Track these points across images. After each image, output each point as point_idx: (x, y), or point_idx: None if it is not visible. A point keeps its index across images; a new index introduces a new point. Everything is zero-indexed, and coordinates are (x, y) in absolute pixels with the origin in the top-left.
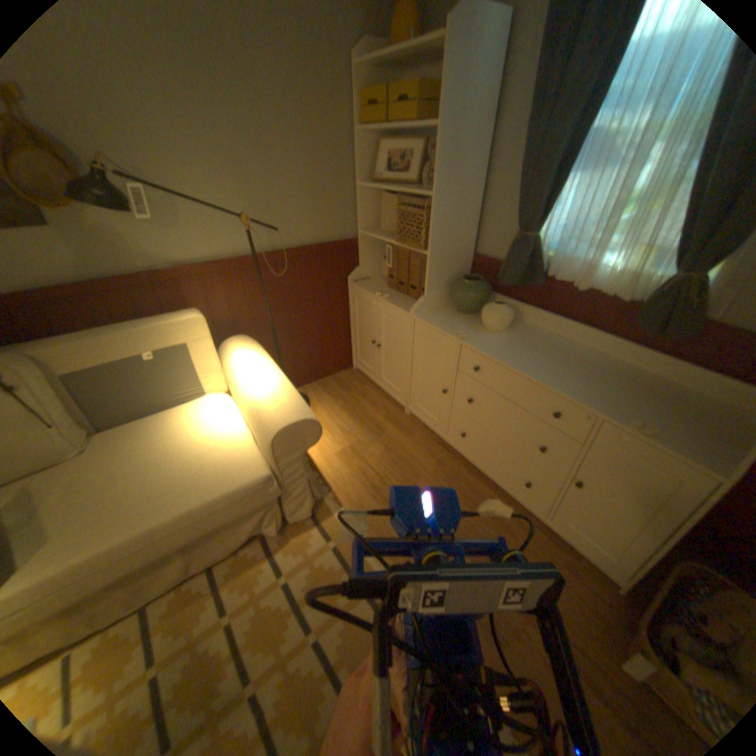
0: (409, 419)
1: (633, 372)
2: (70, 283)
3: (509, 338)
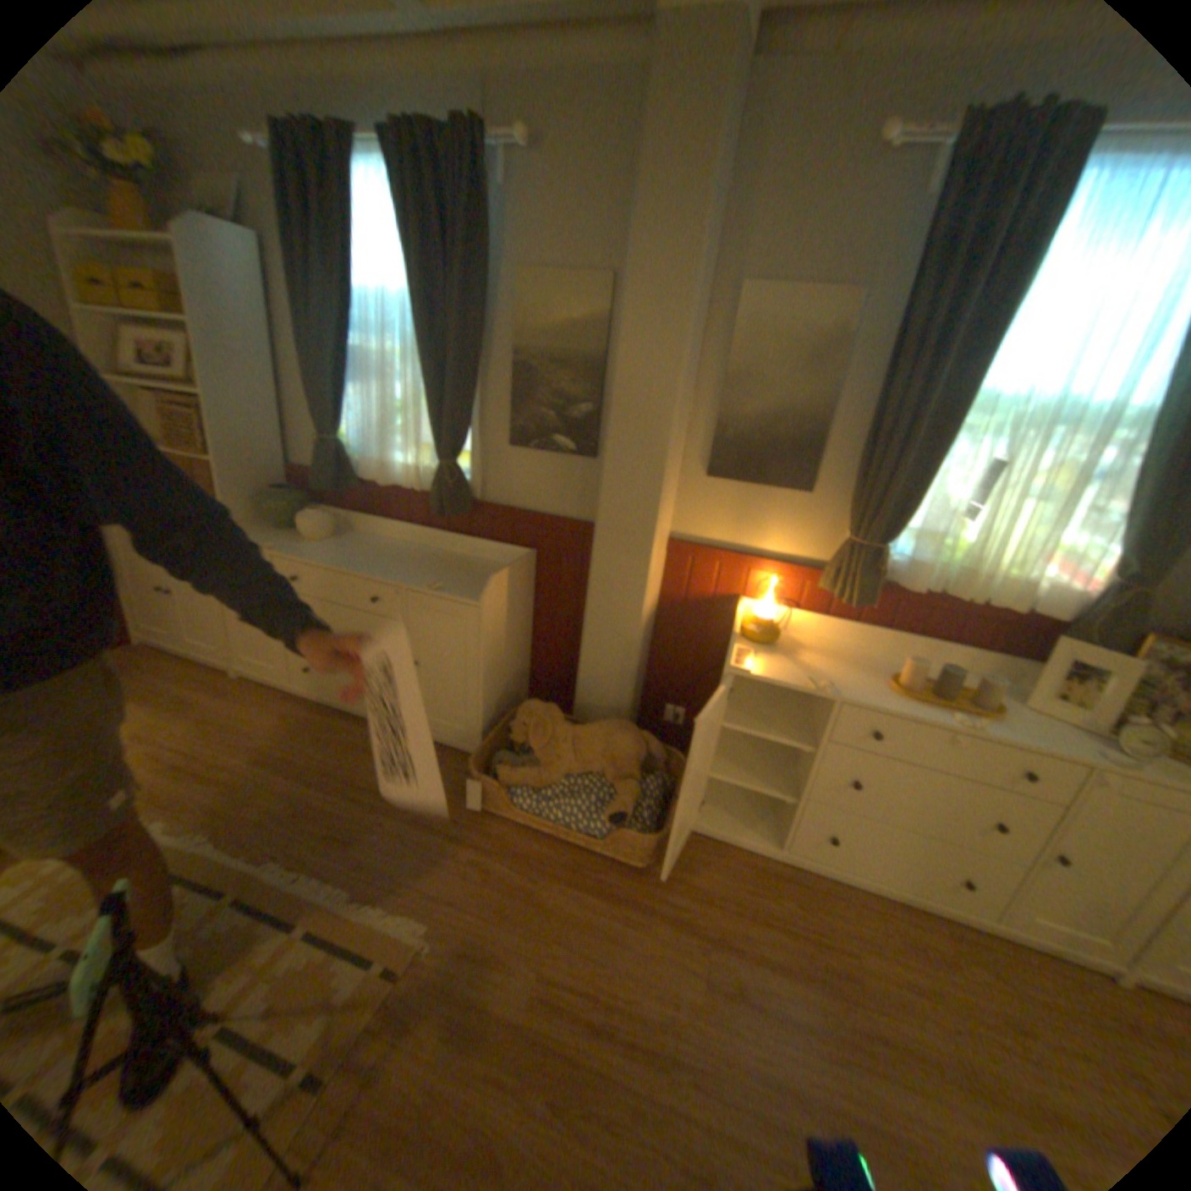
0: (237, 685)
1: (447, 557)
2: None
3: (331, 546)
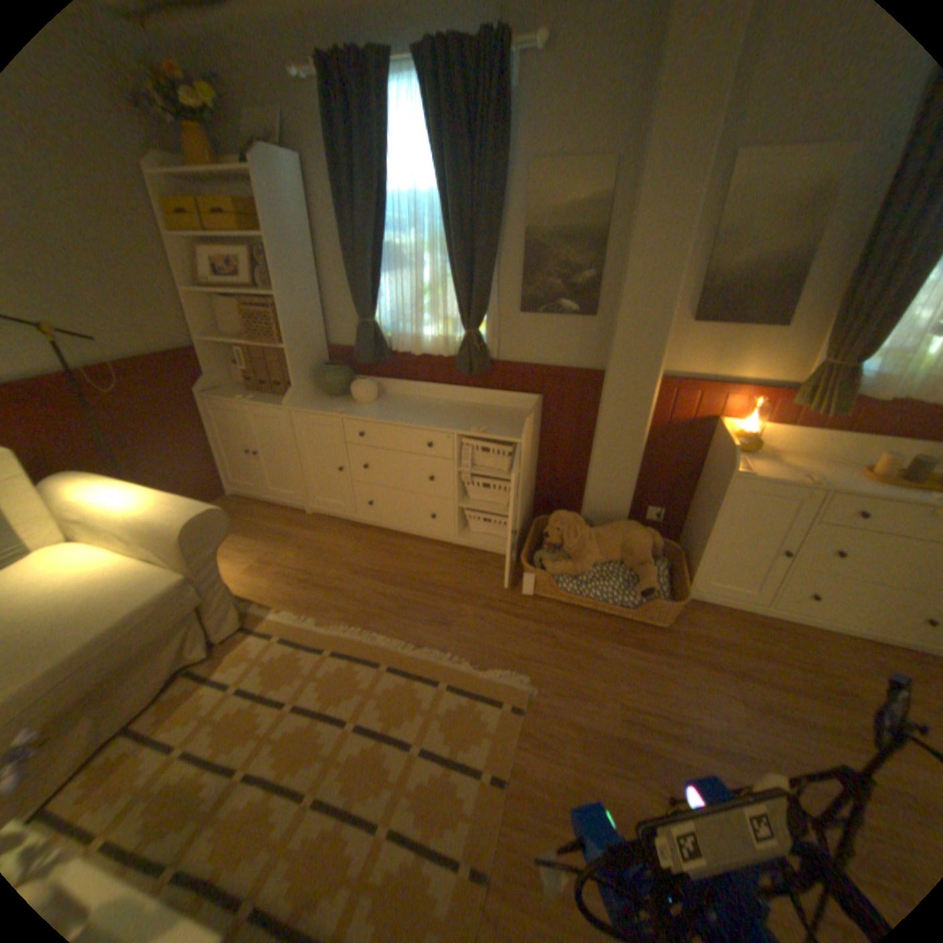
0: (313, 517)
1: (468, 406)
2: None
3: (380, 405)
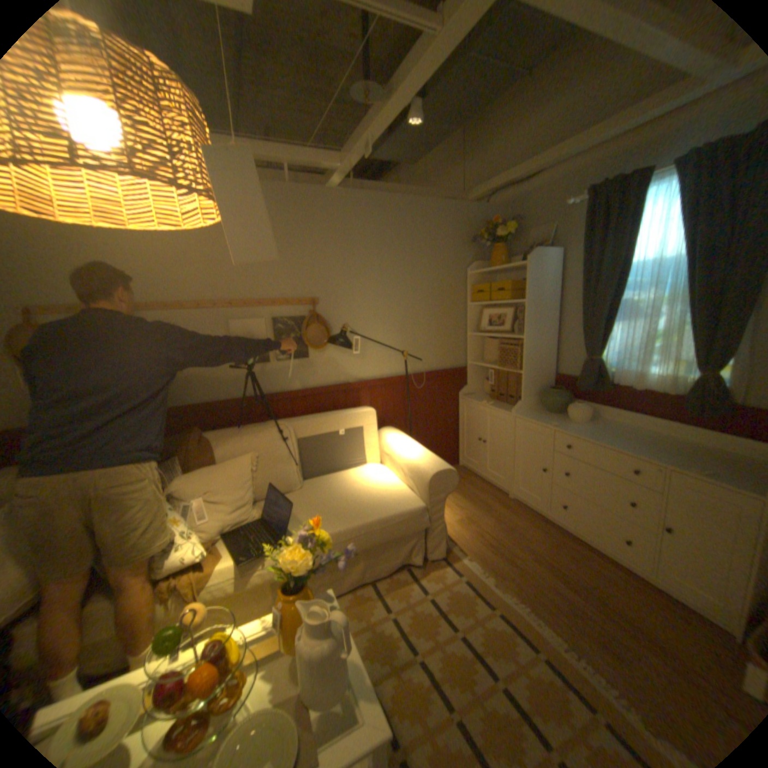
0: (513, 502)
1: (695, 446)
2: (308, 388)
3: (591, 427)
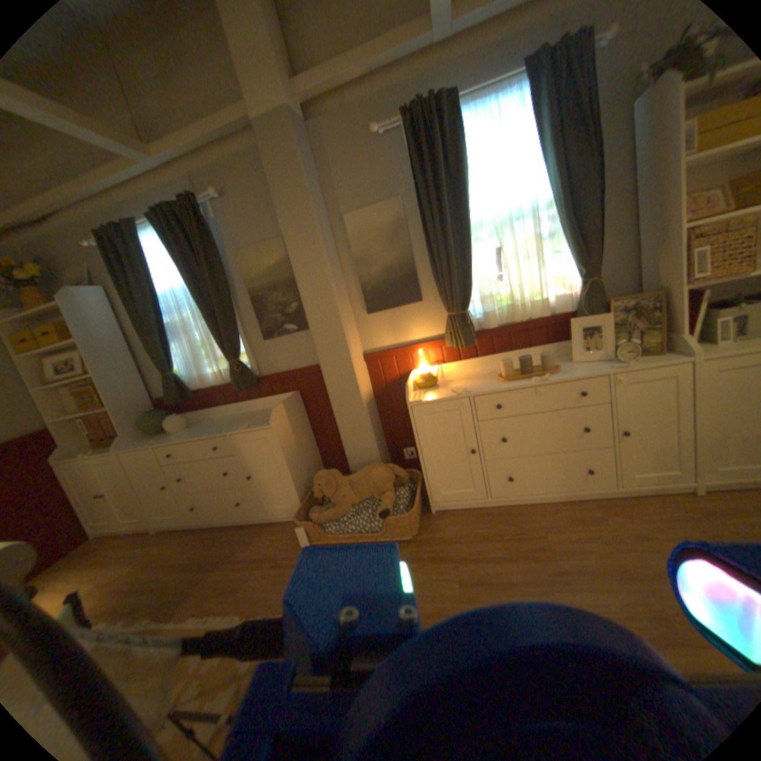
0: (154, 536)
1: (251, 413)
2: None
3: (185, 431)
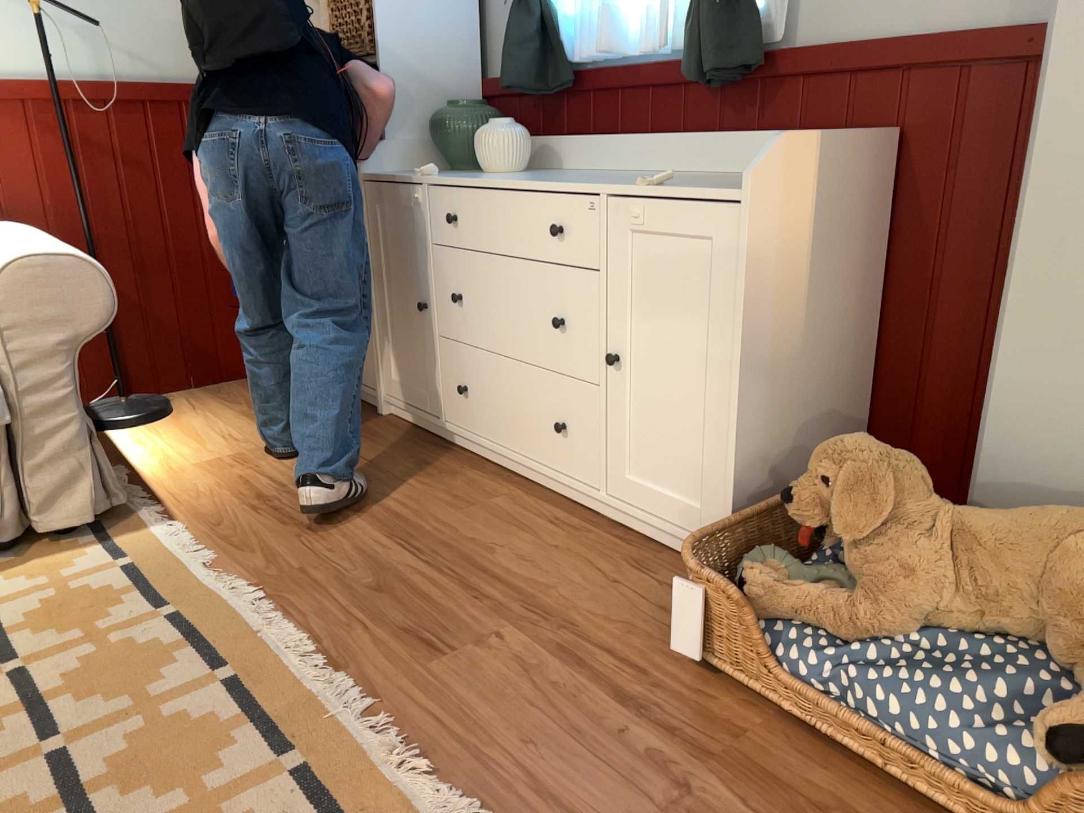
0: (382, 420)
1: (704, 176)
2: None
3: (516, 175)
